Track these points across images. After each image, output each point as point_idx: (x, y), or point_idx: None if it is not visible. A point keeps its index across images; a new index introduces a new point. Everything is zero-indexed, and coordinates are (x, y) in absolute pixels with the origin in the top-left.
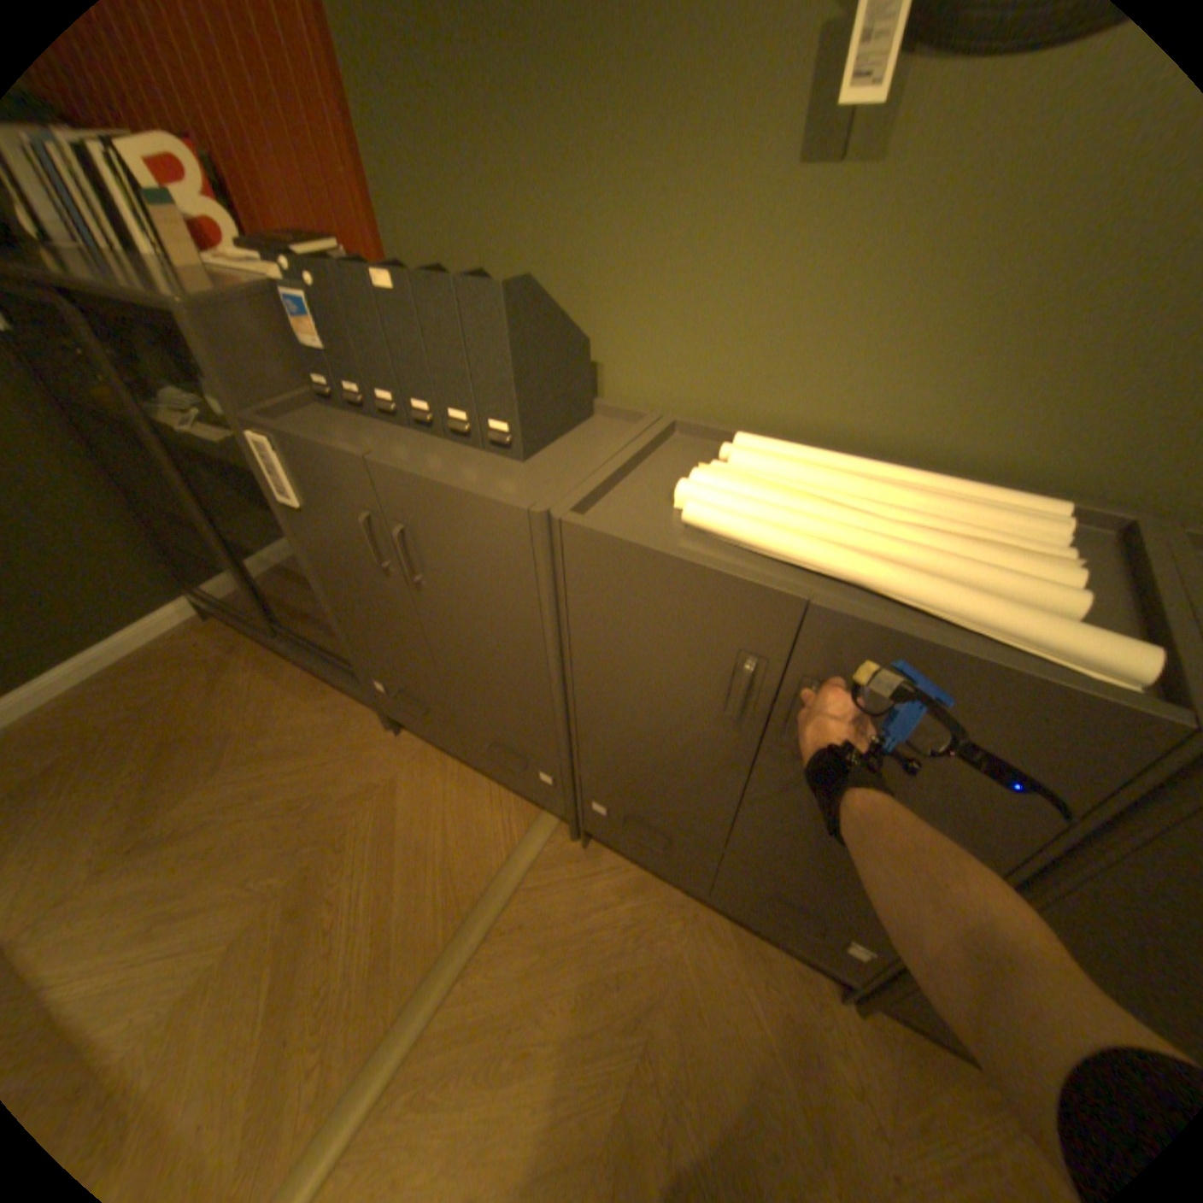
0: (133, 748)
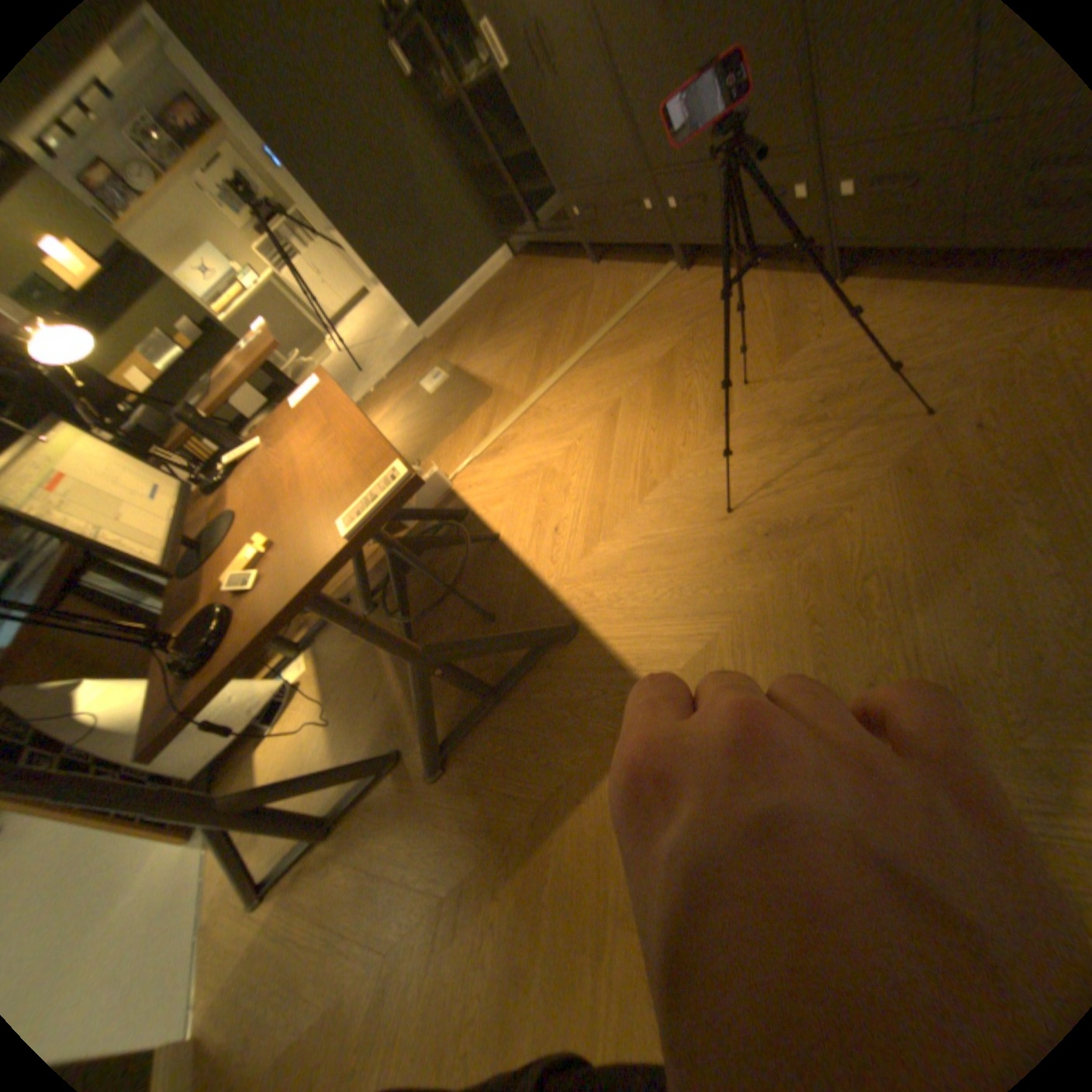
0: (490, 307)
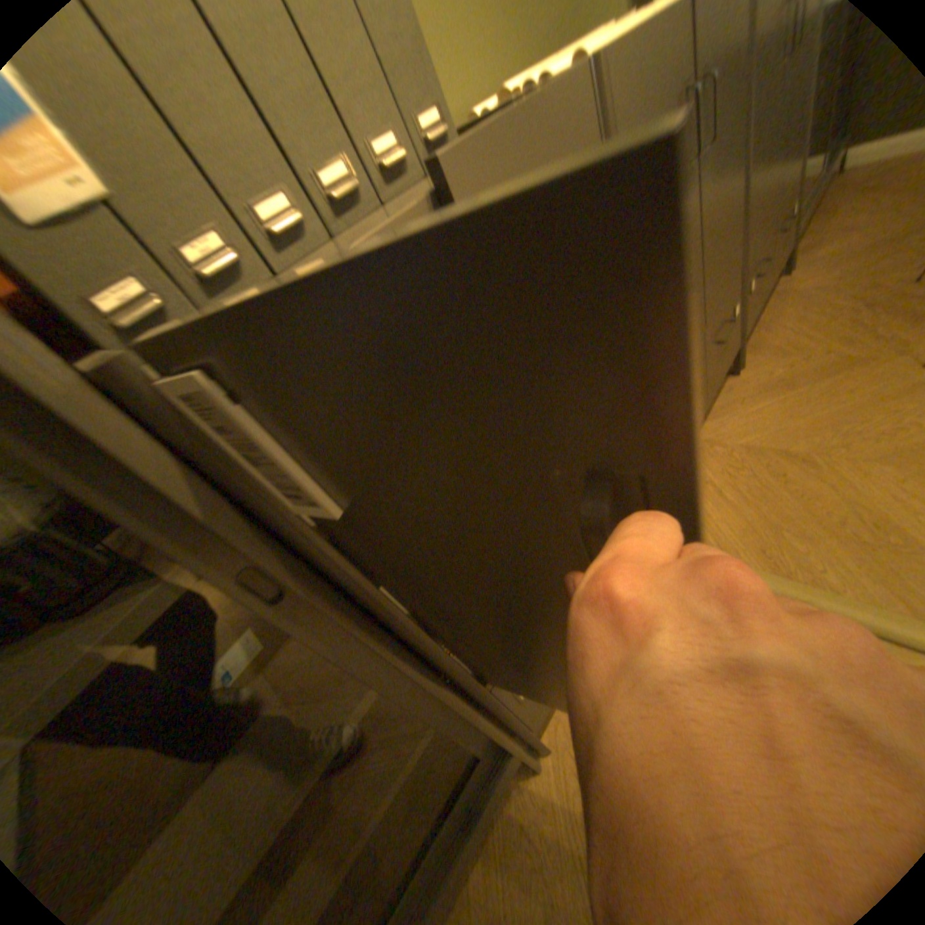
0: None
